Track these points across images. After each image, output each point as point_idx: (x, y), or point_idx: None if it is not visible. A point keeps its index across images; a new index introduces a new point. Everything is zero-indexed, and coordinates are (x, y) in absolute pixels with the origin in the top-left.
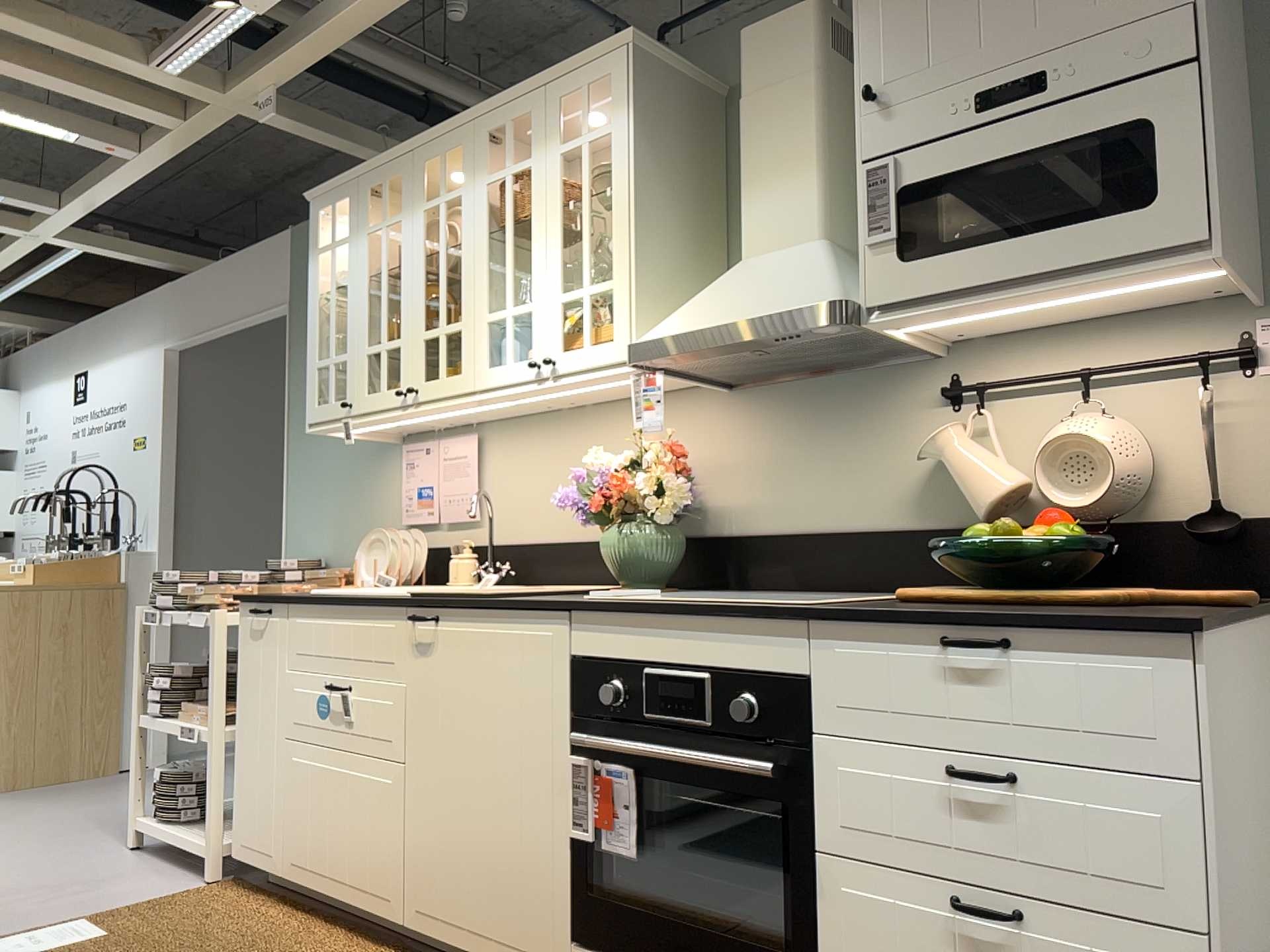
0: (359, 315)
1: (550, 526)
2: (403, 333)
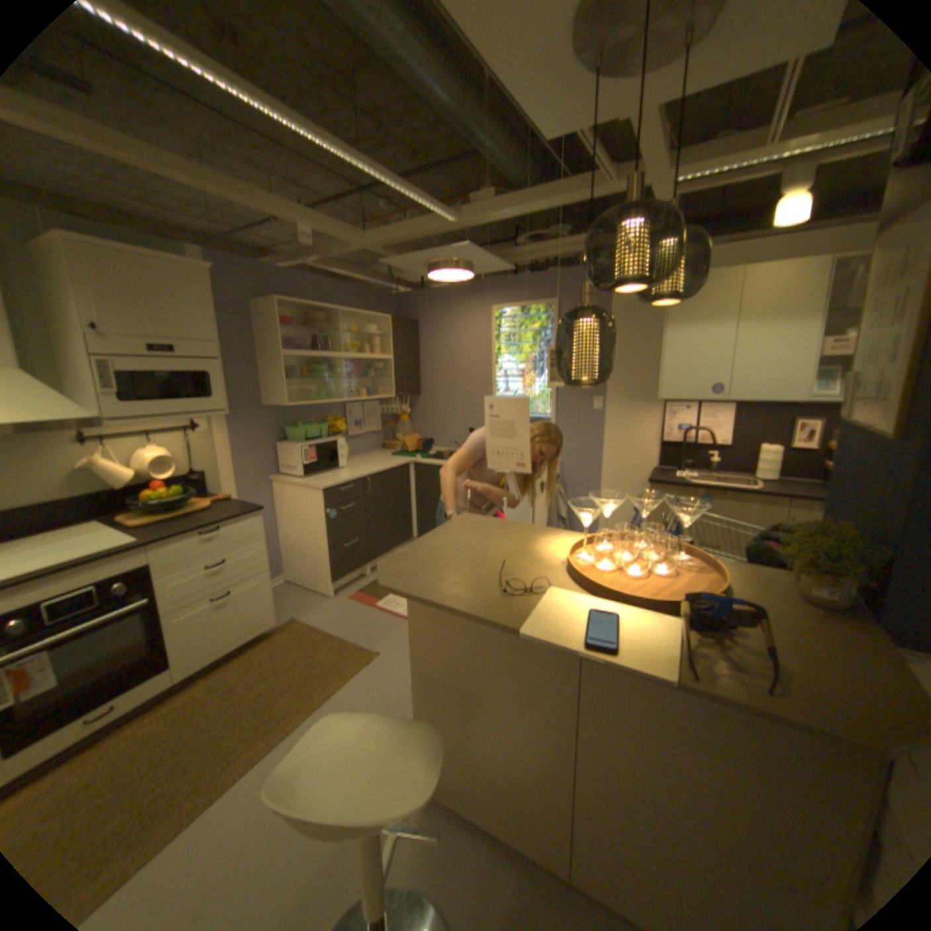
0: None
1: None
2: None
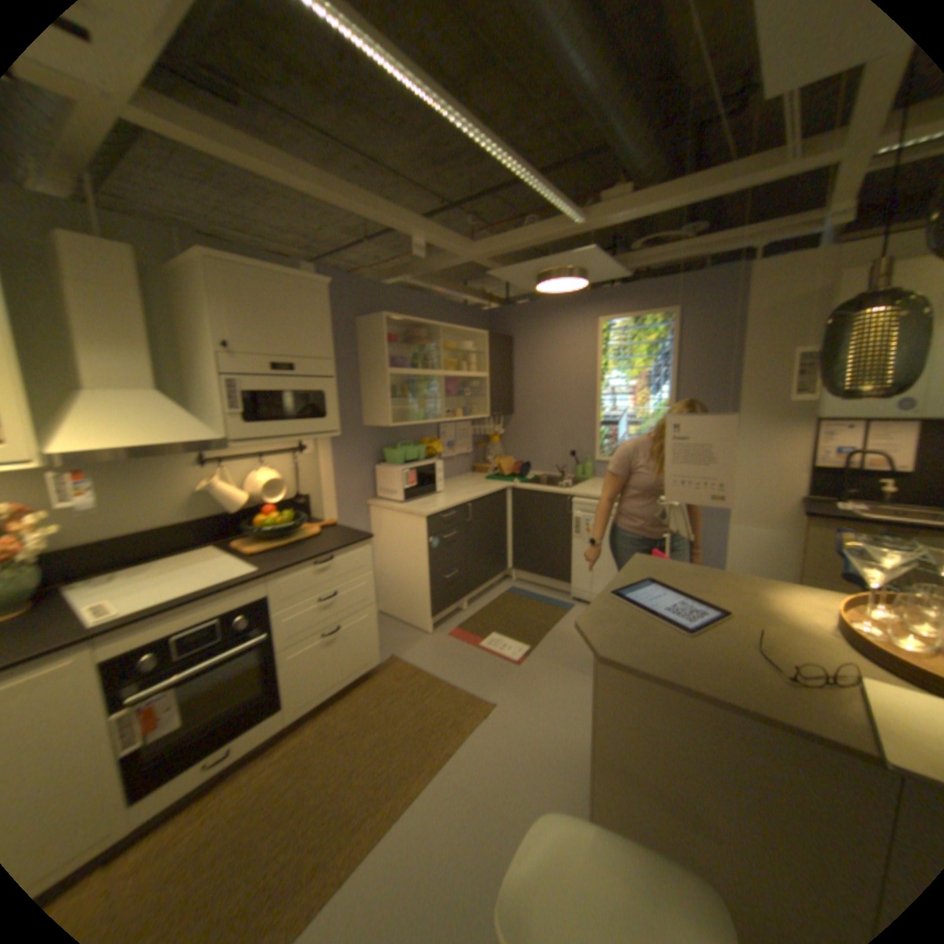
0: None
1: None
2: None
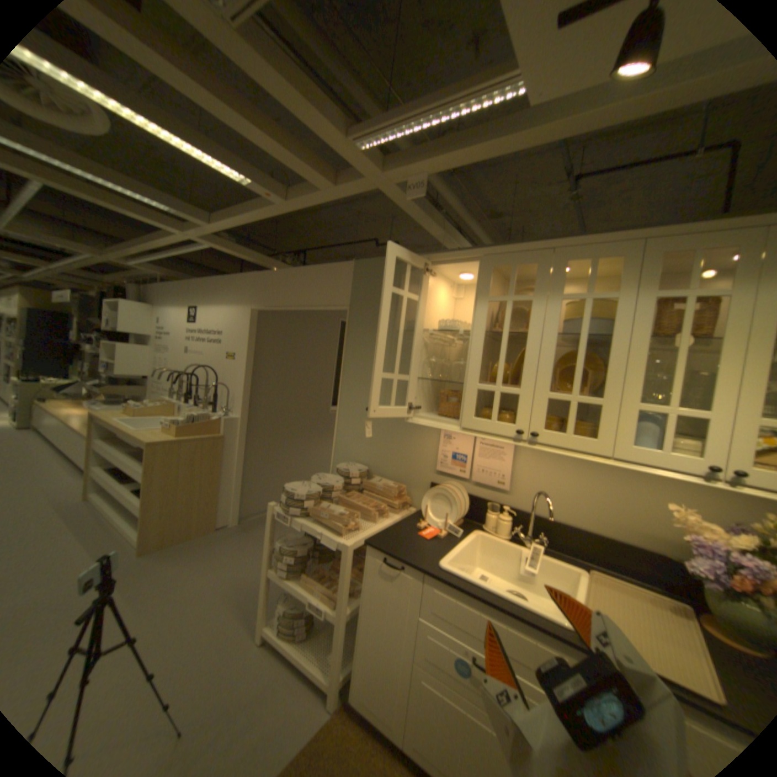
0: (472, 358)
1: (580, 517)
2: (525, 386)
